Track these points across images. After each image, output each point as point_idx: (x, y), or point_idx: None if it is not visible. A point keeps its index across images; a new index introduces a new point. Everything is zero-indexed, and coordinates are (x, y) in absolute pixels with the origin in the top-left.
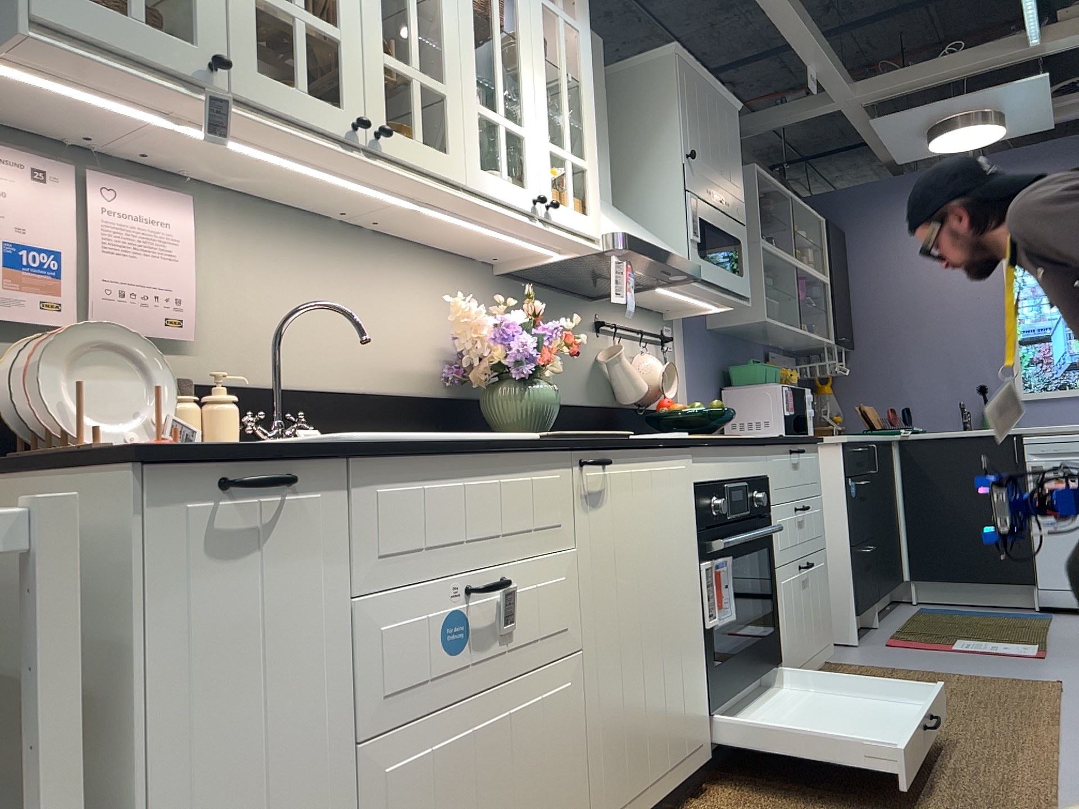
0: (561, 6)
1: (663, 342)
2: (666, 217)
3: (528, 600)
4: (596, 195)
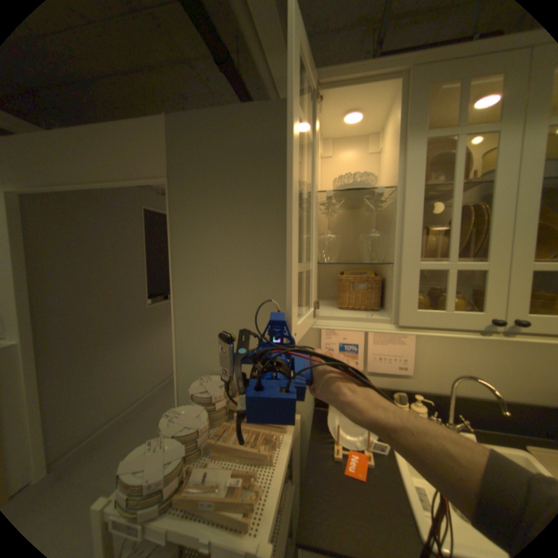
0: None
1: None
2: None
3: None
4: None
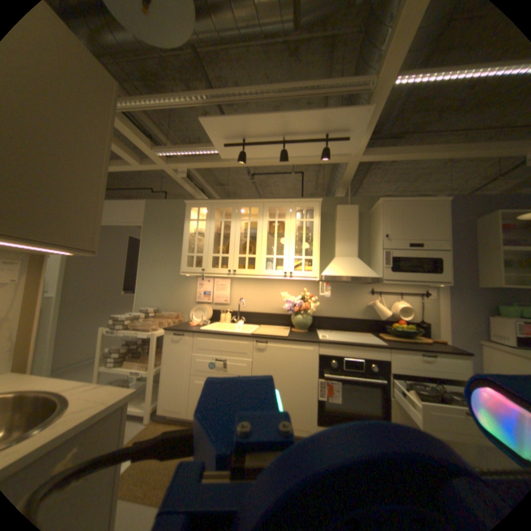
0: (303, 217)
1: (424, 295)
2: (378, 258)
3: (232, 365)
4: (315, 265)
